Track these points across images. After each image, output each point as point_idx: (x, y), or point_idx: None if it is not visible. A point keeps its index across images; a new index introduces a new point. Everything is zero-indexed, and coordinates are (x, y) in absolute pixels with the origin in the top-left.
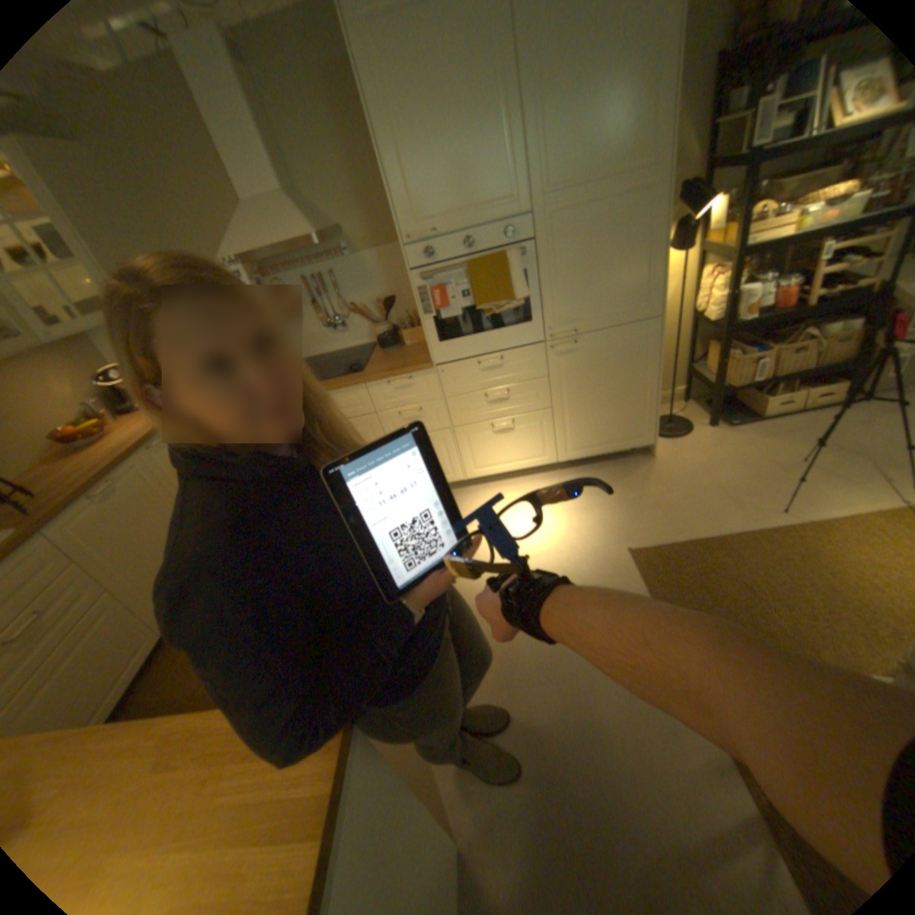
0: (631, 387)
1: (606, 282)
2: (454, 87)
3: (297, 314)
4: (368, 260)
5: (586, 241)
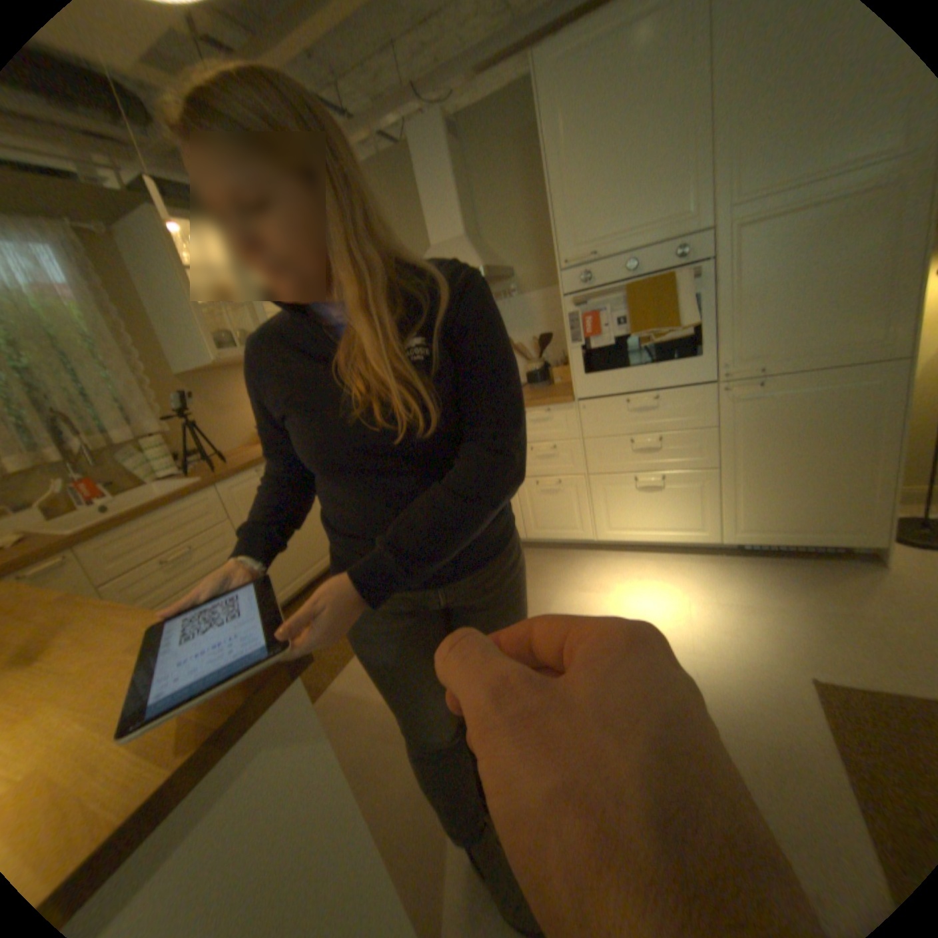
0: (853, 454)
1: (820, 306)
2: (636, 102)
3: None
4: (535, 298)
5: (792, 254)
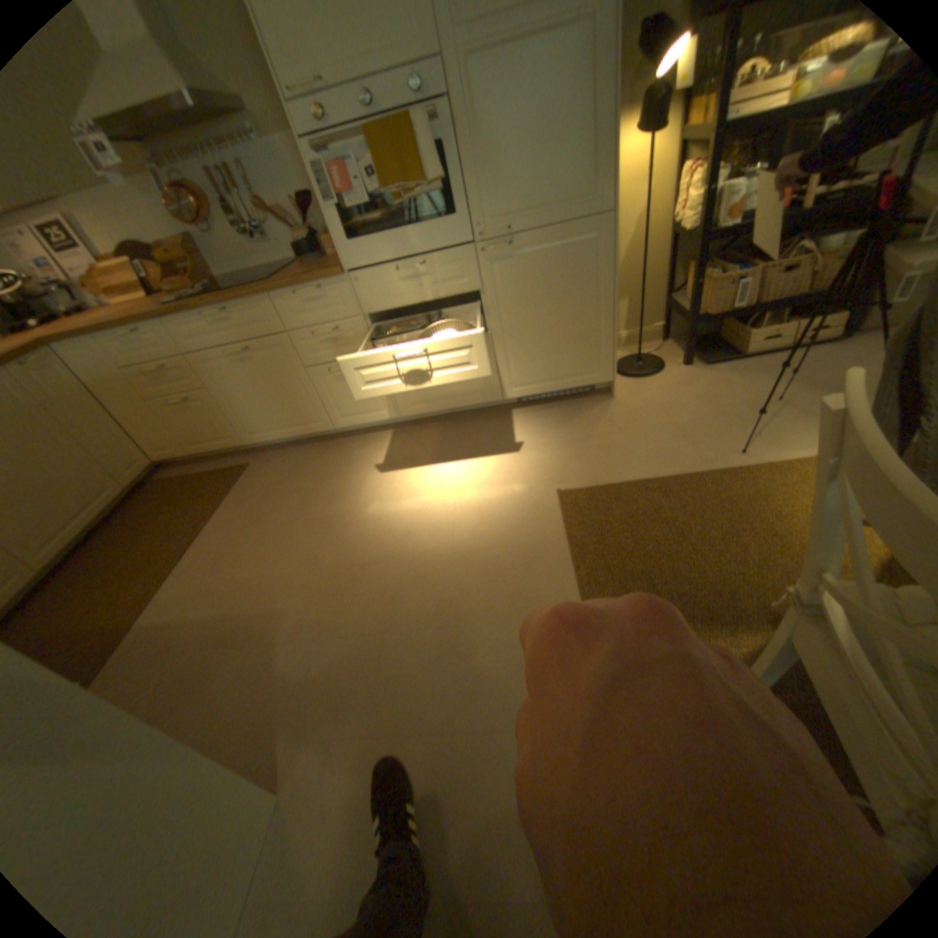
0: (583, 305)
1: (544, 157)
2: None
3: (208, 216)
4: (282, 145)
5: (515, 96)
